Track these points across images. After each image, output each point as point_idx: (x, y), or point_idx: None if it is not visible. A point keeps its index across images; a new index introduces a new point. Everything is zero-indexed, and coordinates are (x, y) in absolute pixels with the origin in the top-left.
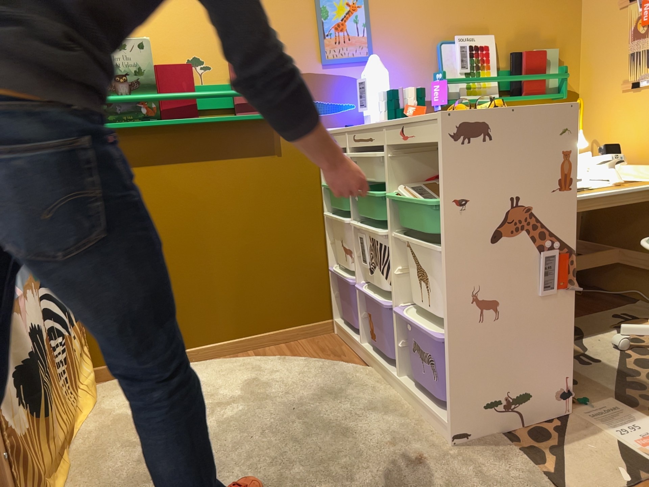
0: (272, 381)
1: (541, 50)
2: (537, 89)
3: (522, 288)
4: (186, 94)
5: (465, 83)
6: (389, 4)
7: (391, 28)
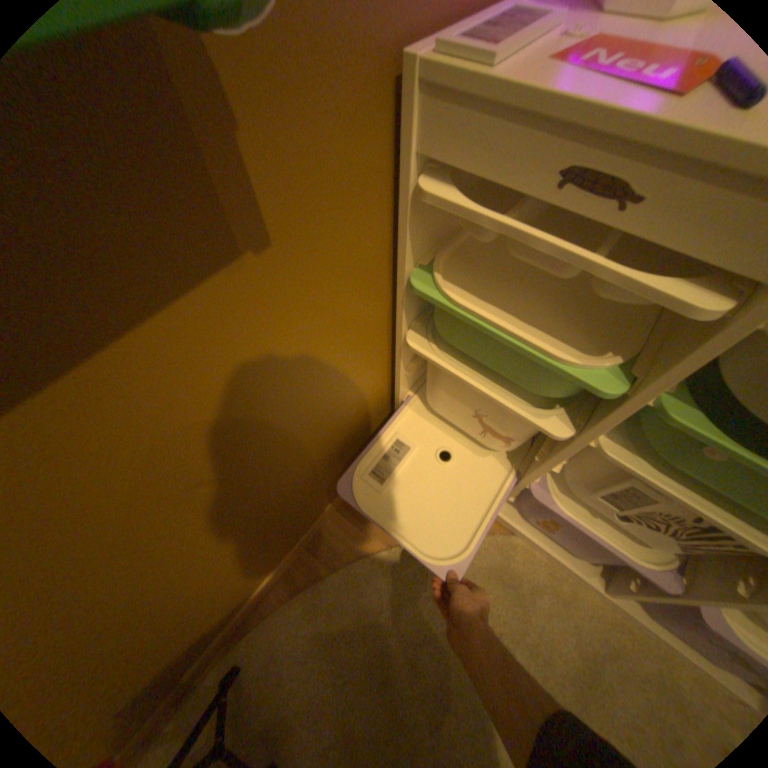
0: (411, 645)
1: None
2: None
3: None
4: None
5: None
6: None
7: None
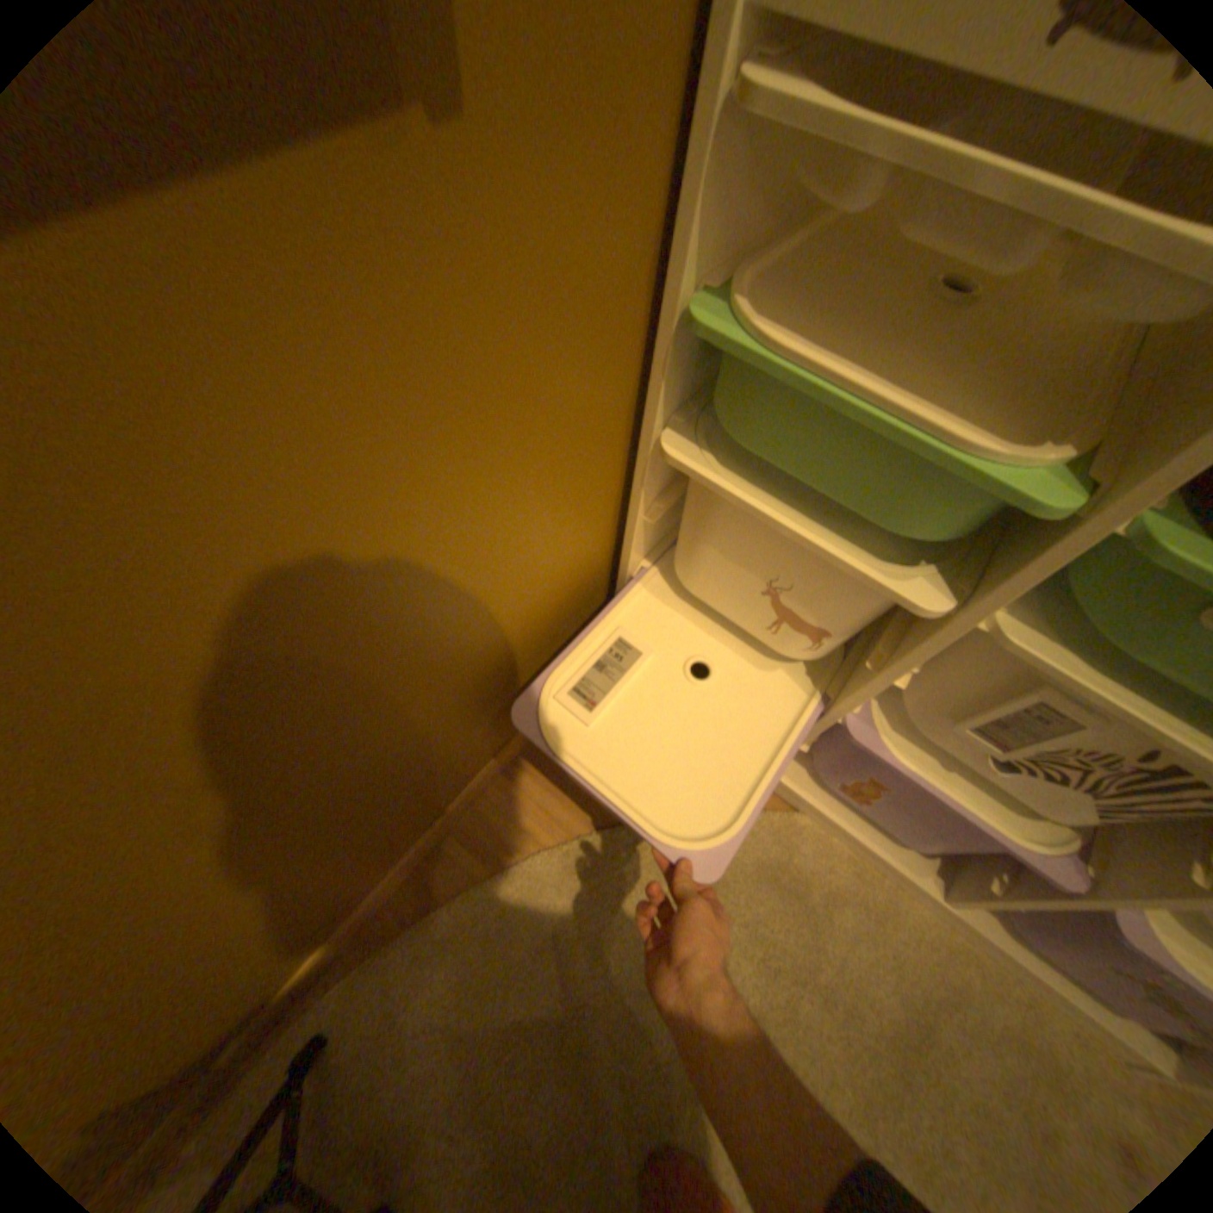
0: (629, 991)
1: None
2: None
3: None
4: None
5: None
6: None
7: None
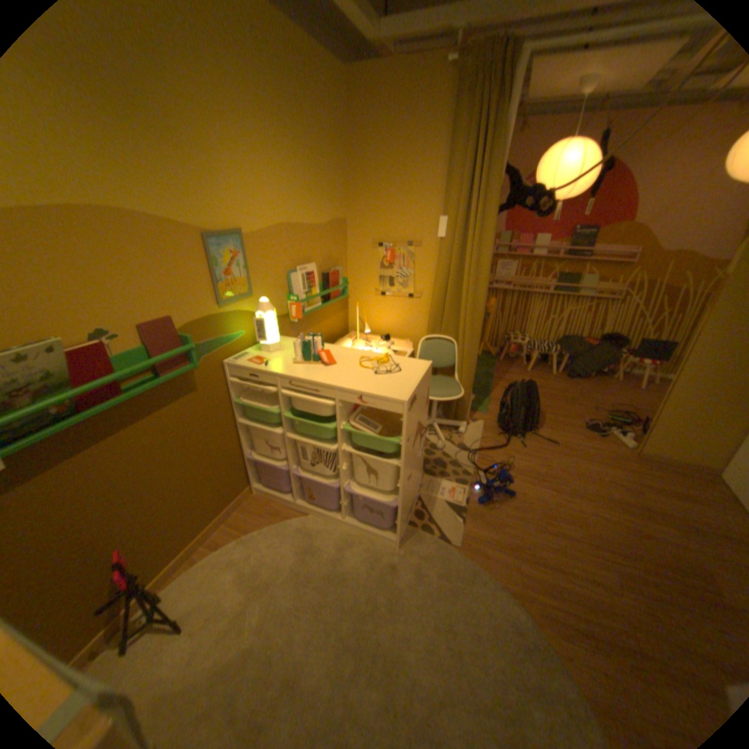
0: (254, 567)
1: (336, 270)
2: (336, 295)
3: (416, 458)
4: (105, 376)
5: (306, 300)
6: (258, 248)
7: (260, 267)
